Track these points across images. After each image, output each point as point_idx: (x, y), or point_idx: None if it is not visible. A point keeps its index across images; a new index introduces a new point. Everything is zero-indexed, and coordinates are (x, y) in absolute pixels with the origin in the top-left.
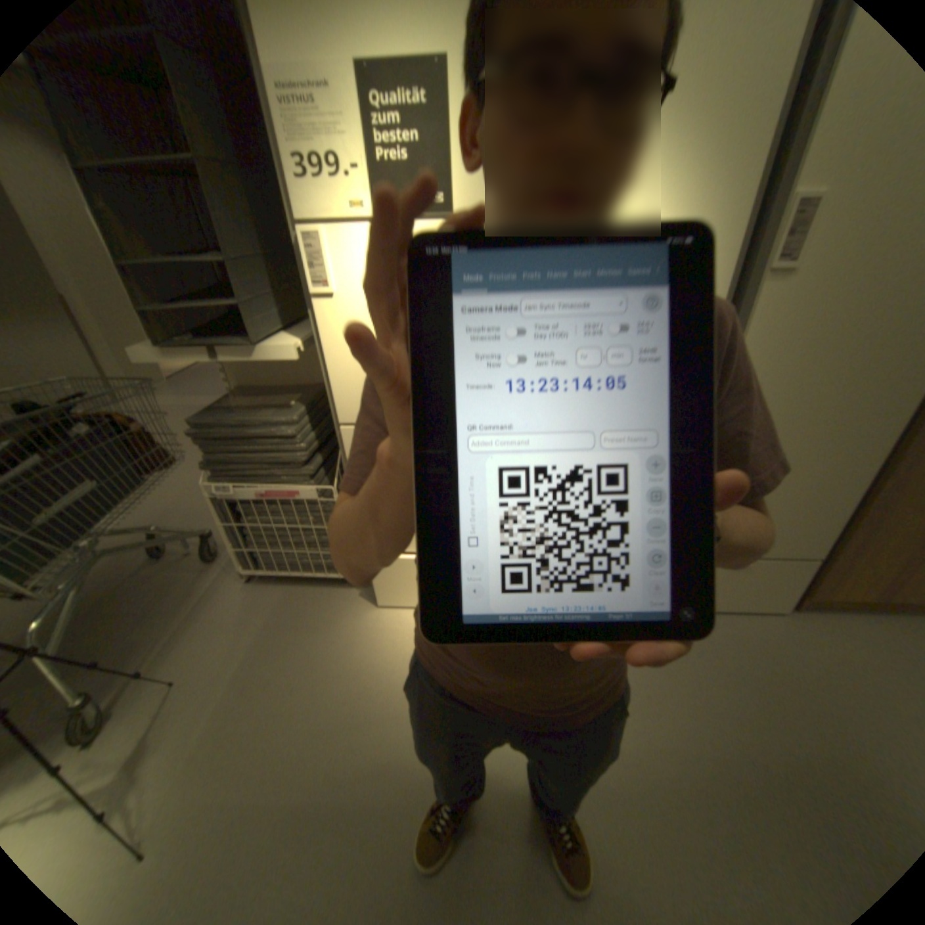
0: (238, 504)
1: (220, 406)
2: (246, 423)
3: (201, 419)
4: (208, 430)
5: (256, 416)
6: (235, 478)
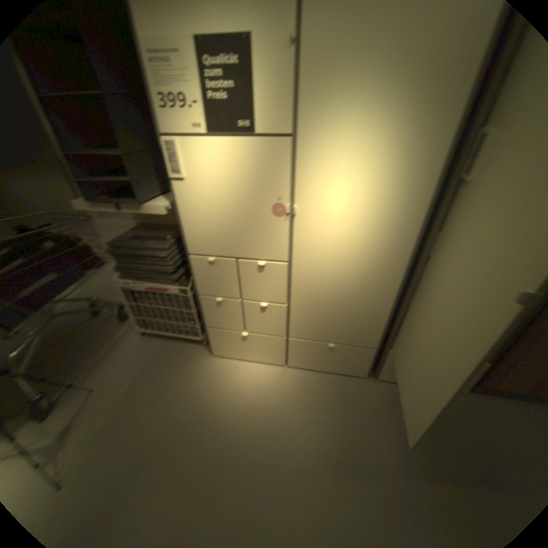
0: (139, 290)
1: (131, 233)
2: (143, 245)
3: (118, 240)
4: (122, 248)
5: (149, 241)
6: (137, 275)
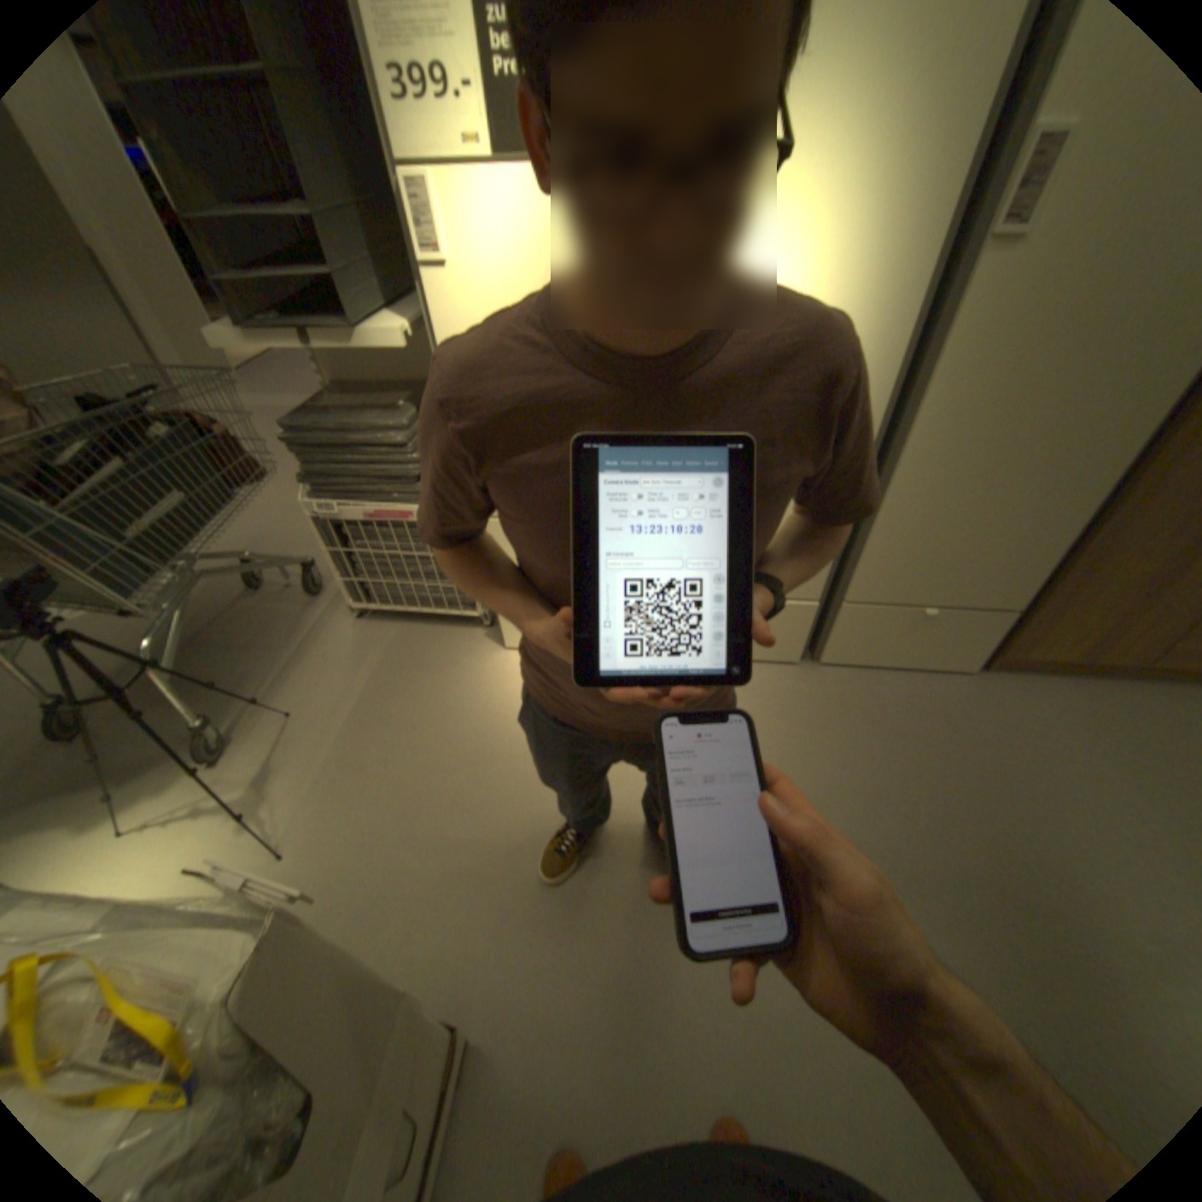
0: (343, 525)
1: (314, 404)
2: (348, 426)
3: (294, 419)
4: (304, 434)
5: (358, 417)
6: (339, 493)
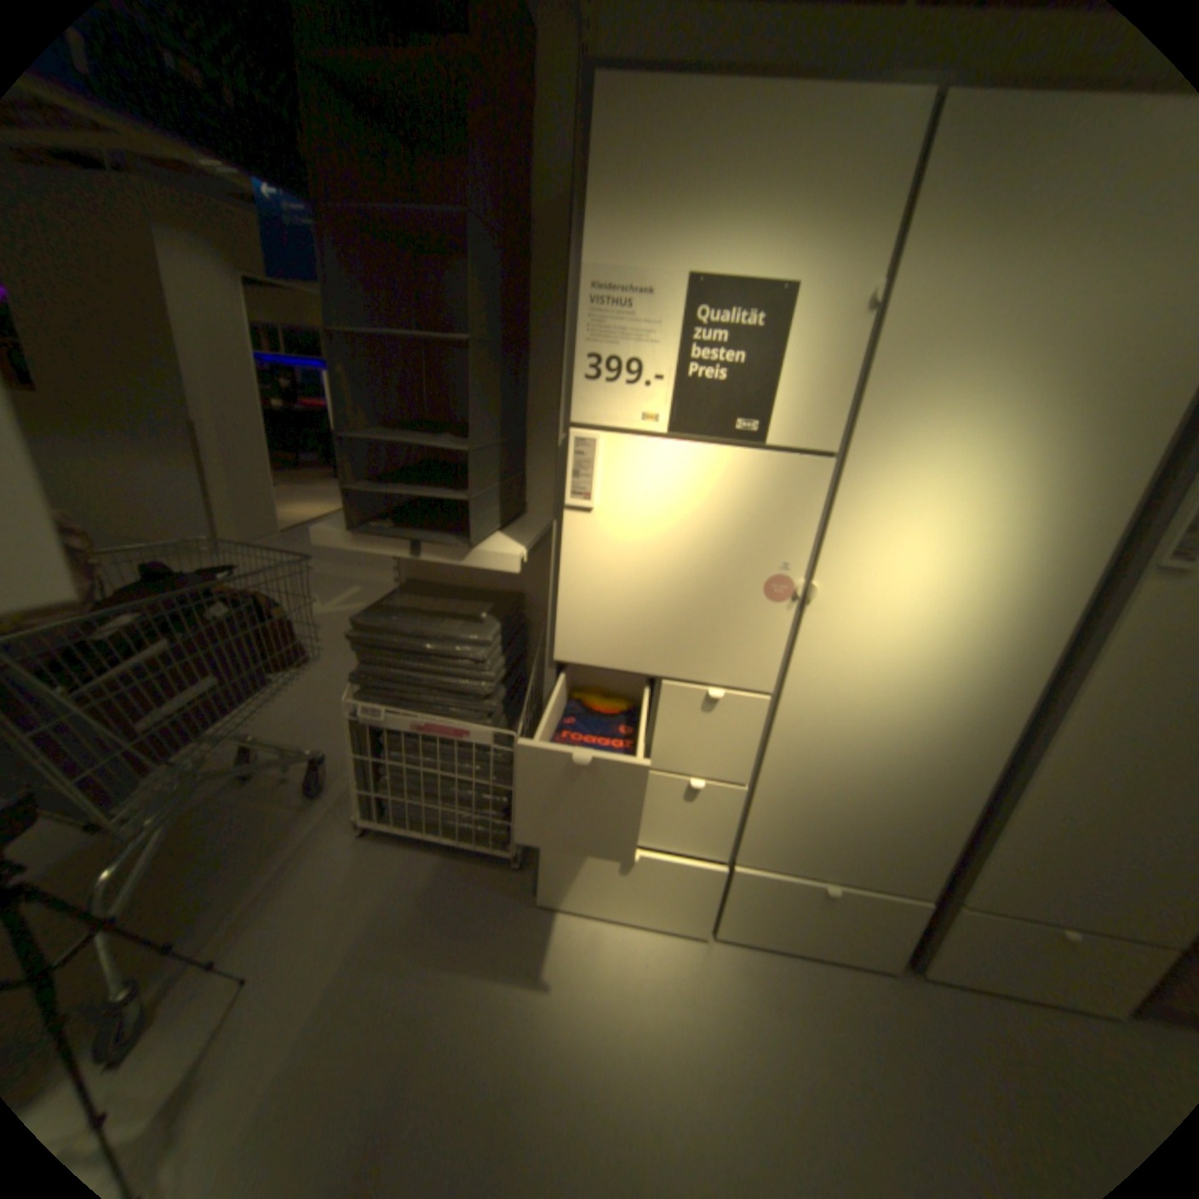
0: (382, 732)
1: (389, 603)
2: (425, 634)
3: (367, 618)
4: (374, 635)
5: (438, 625)
6: (390, 699)
